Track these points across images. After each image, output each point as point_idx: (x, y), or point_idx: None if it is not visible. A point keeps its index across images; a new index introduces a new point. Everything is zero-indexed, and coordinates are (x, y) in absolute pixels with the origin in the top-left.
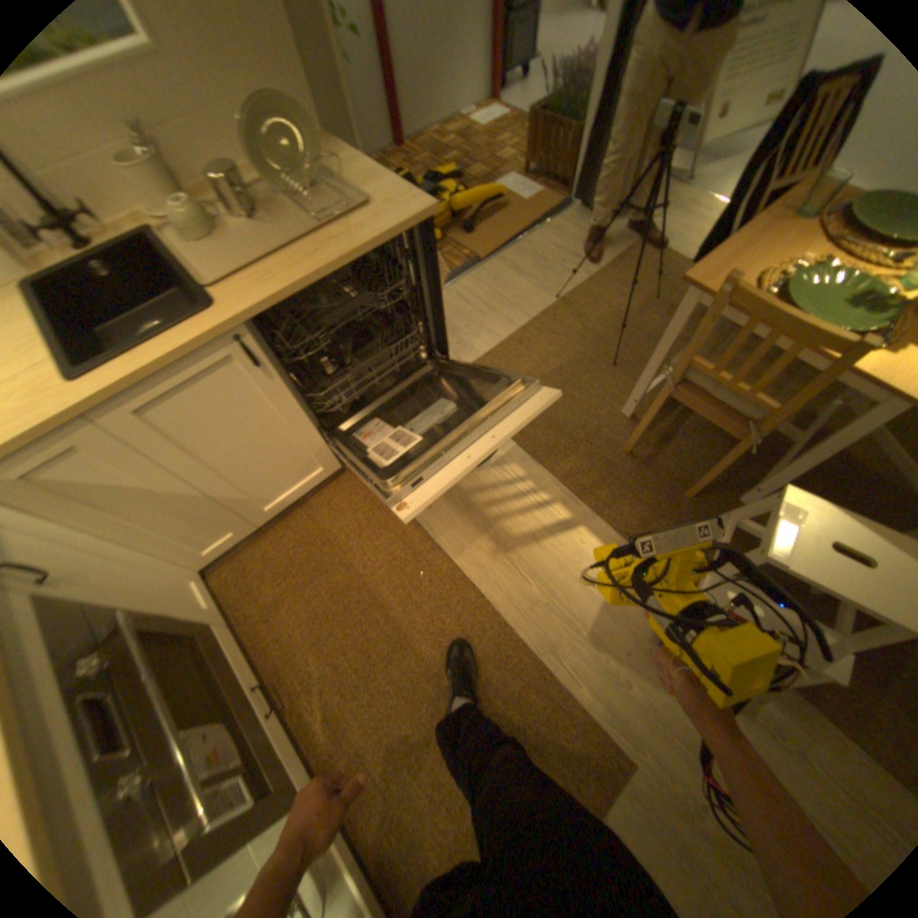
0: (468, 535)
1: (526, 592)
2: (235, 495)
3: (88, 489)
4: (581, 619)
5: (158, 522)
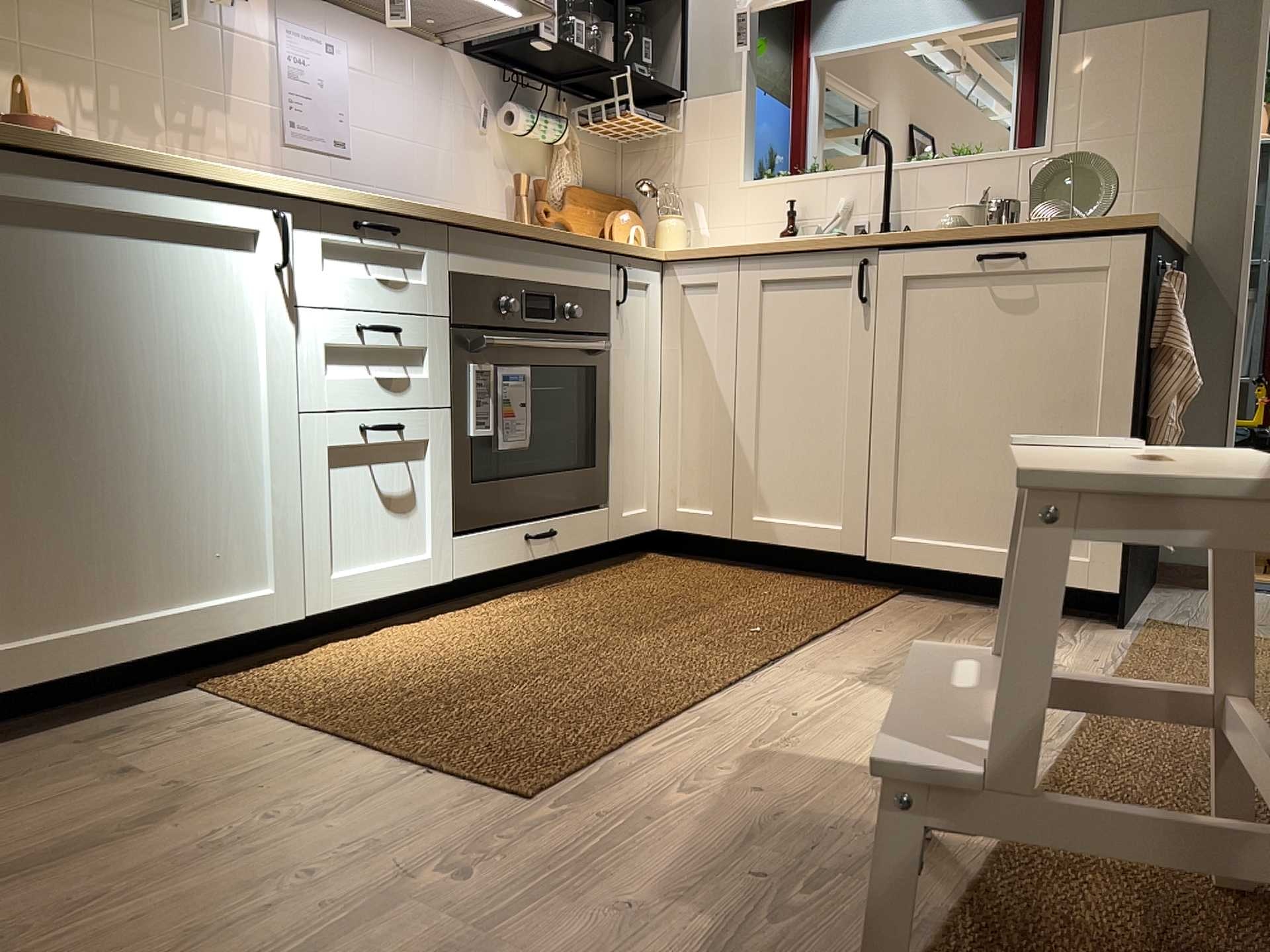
0: (863, 653)
1: (804, 700)
2: (755, 455)
3: (698, 330)
4: (798, 749)
5: (696, 416)
